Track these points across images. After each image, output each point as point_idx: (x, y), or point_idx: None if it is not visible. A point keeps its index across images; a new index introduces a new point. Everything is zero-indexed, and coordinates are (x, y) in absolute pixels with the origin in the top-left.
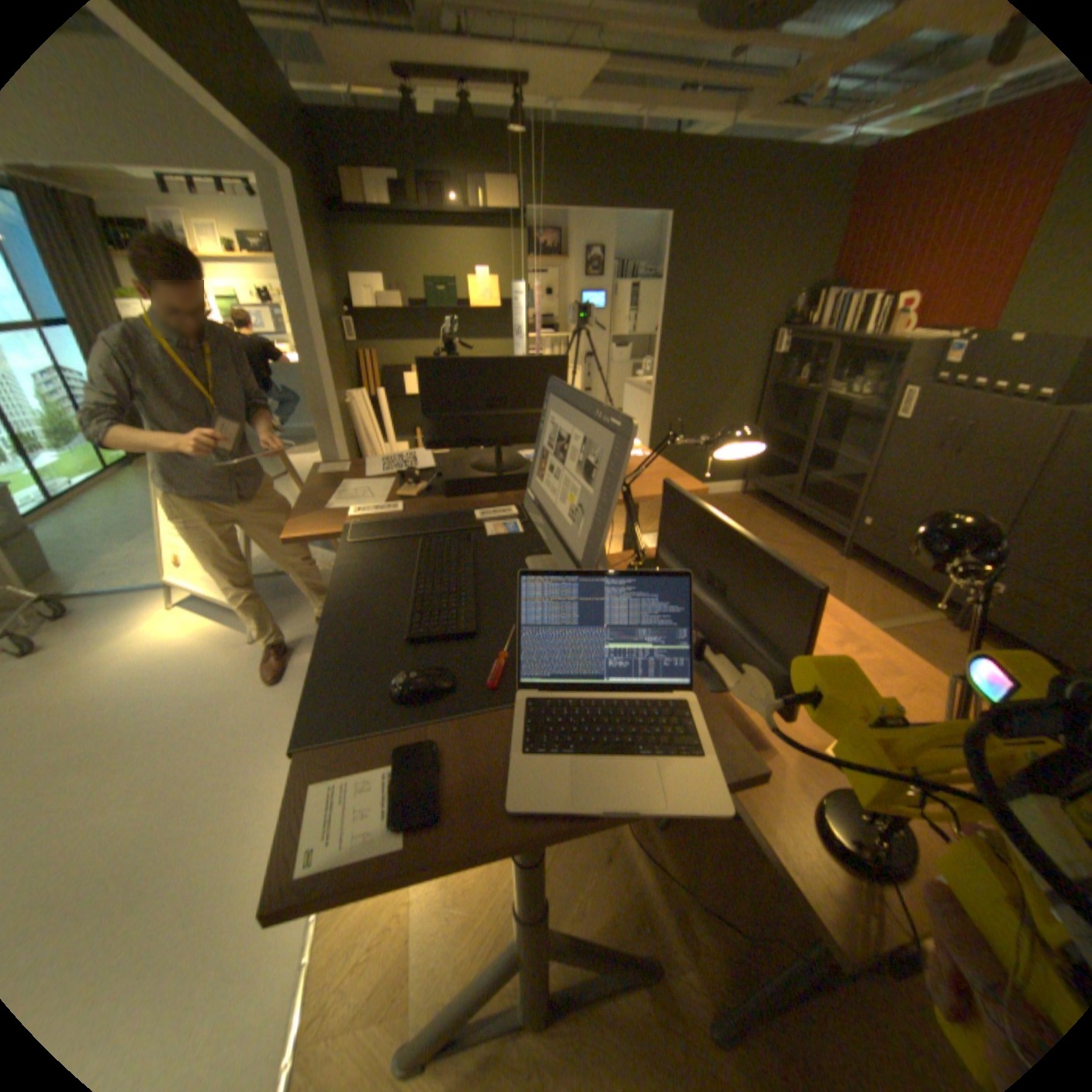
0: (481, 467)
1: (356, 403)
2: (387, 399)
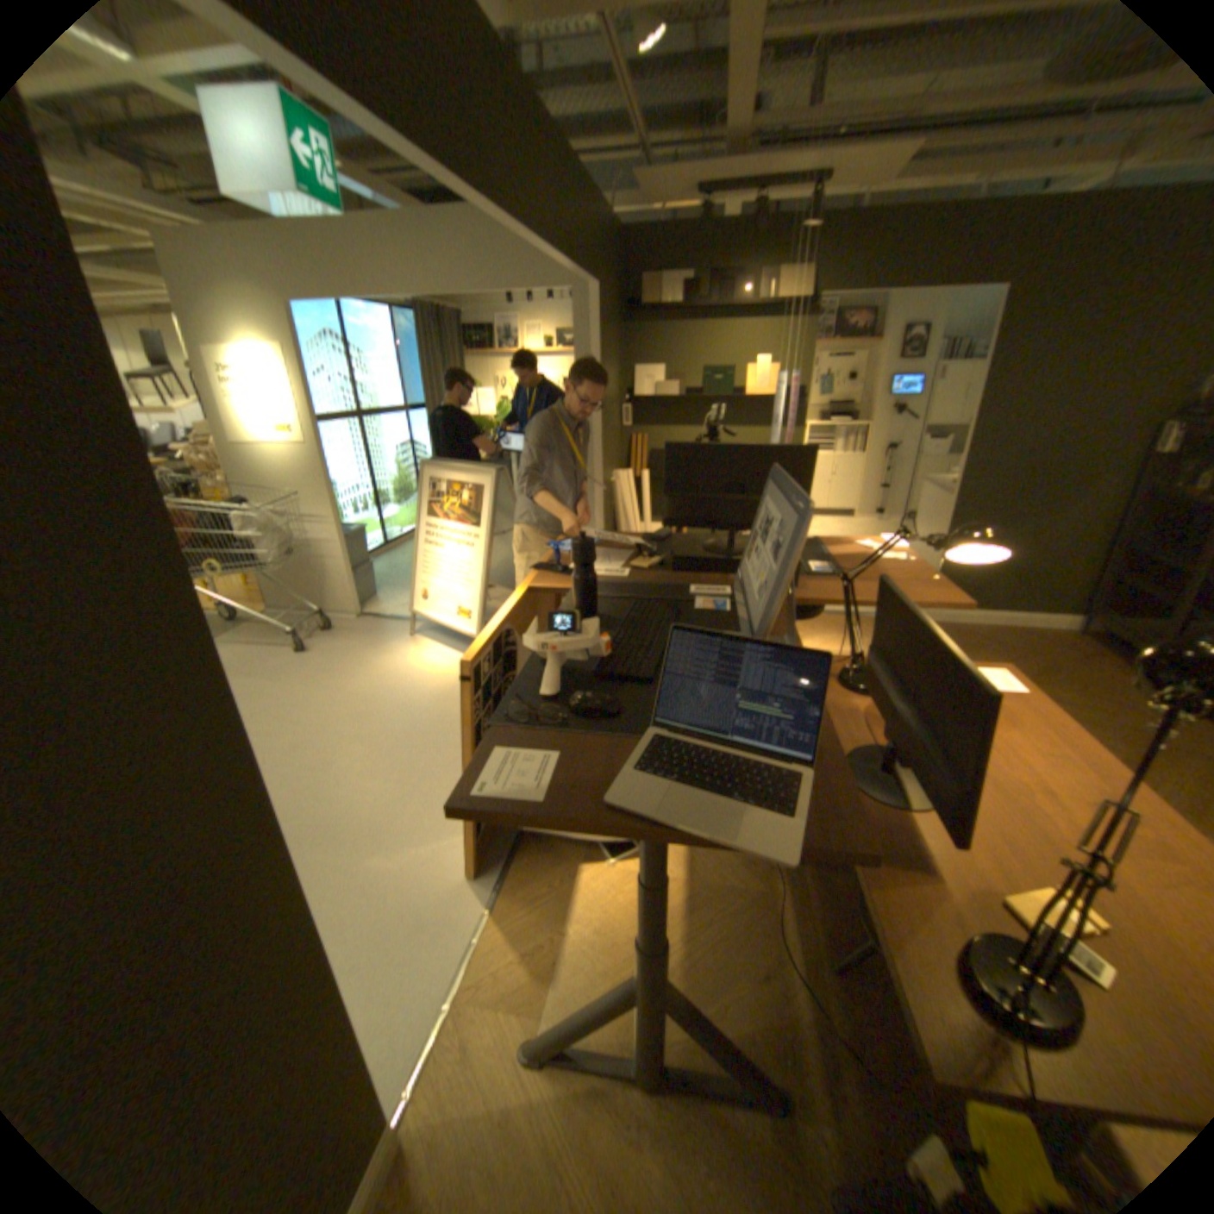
0: (711, 548)
1: (619, 482)
2: (649, 480)
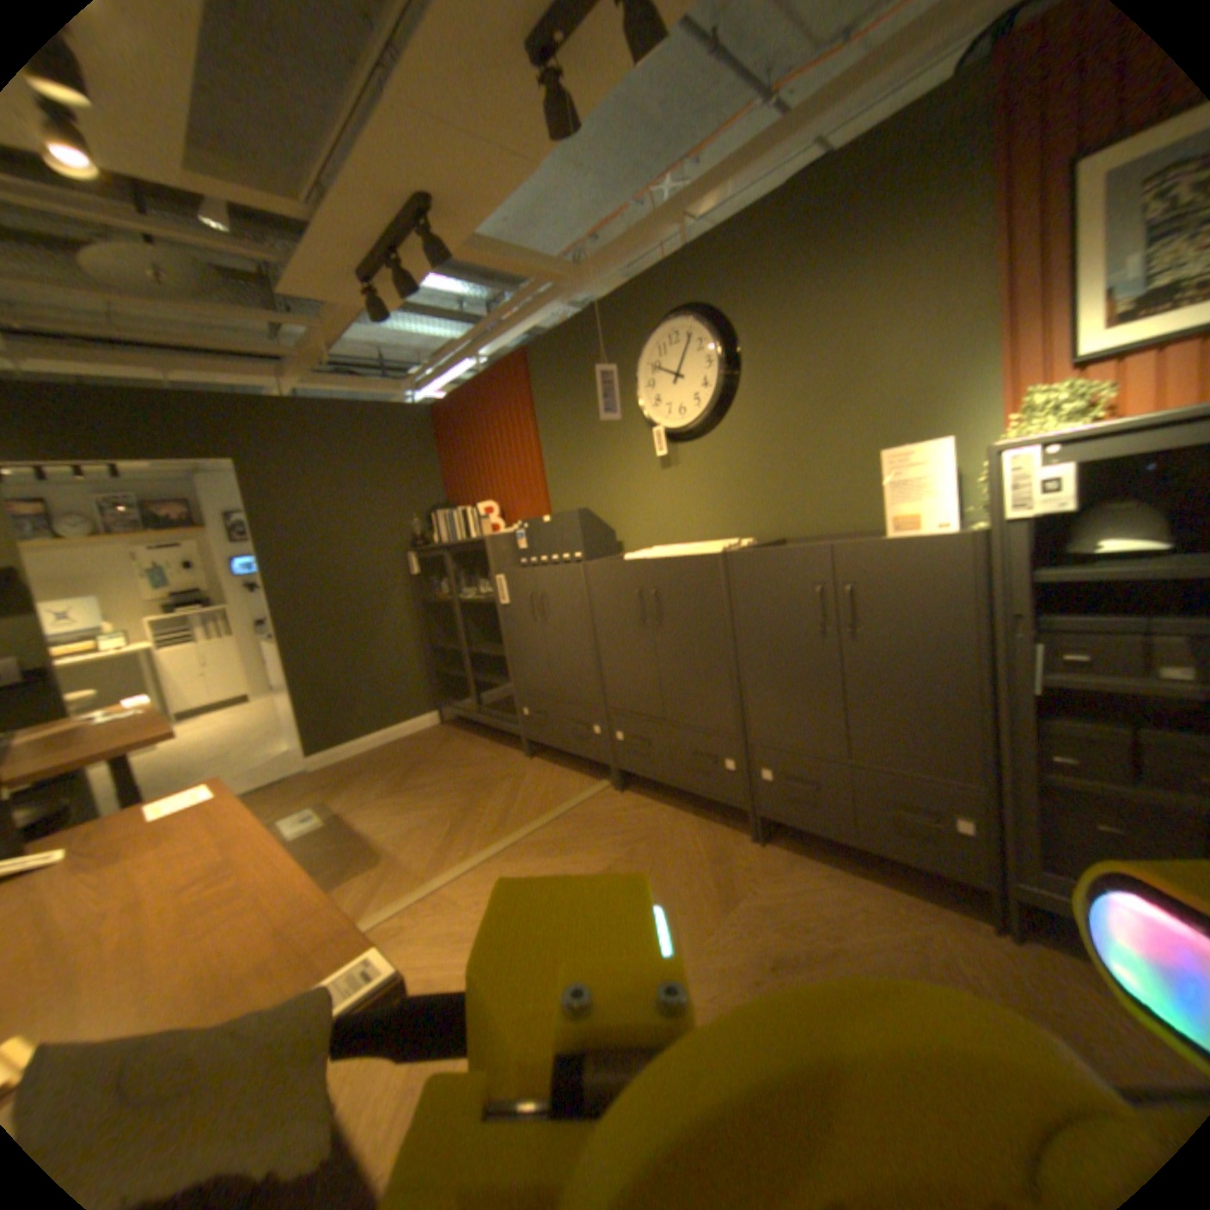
0: None
1: None
2: None
